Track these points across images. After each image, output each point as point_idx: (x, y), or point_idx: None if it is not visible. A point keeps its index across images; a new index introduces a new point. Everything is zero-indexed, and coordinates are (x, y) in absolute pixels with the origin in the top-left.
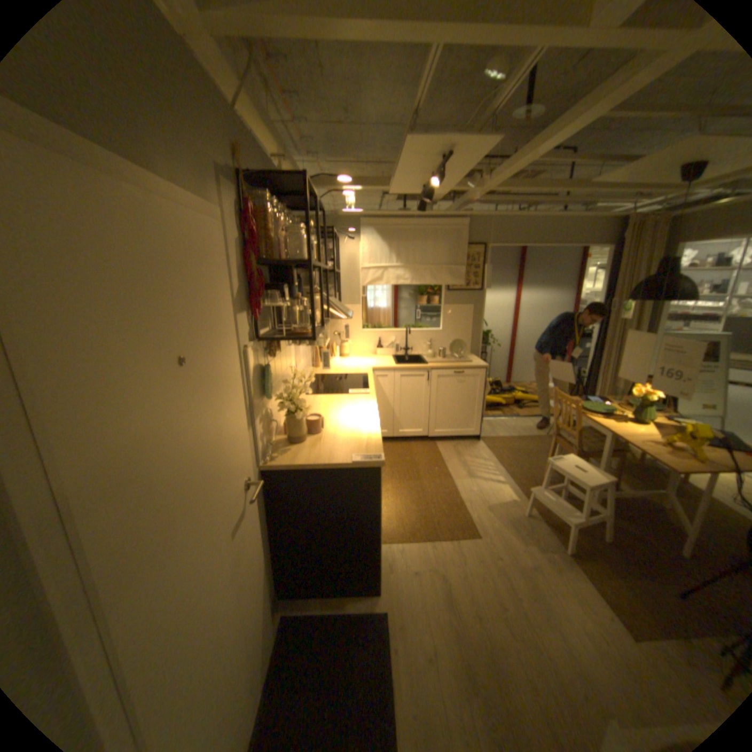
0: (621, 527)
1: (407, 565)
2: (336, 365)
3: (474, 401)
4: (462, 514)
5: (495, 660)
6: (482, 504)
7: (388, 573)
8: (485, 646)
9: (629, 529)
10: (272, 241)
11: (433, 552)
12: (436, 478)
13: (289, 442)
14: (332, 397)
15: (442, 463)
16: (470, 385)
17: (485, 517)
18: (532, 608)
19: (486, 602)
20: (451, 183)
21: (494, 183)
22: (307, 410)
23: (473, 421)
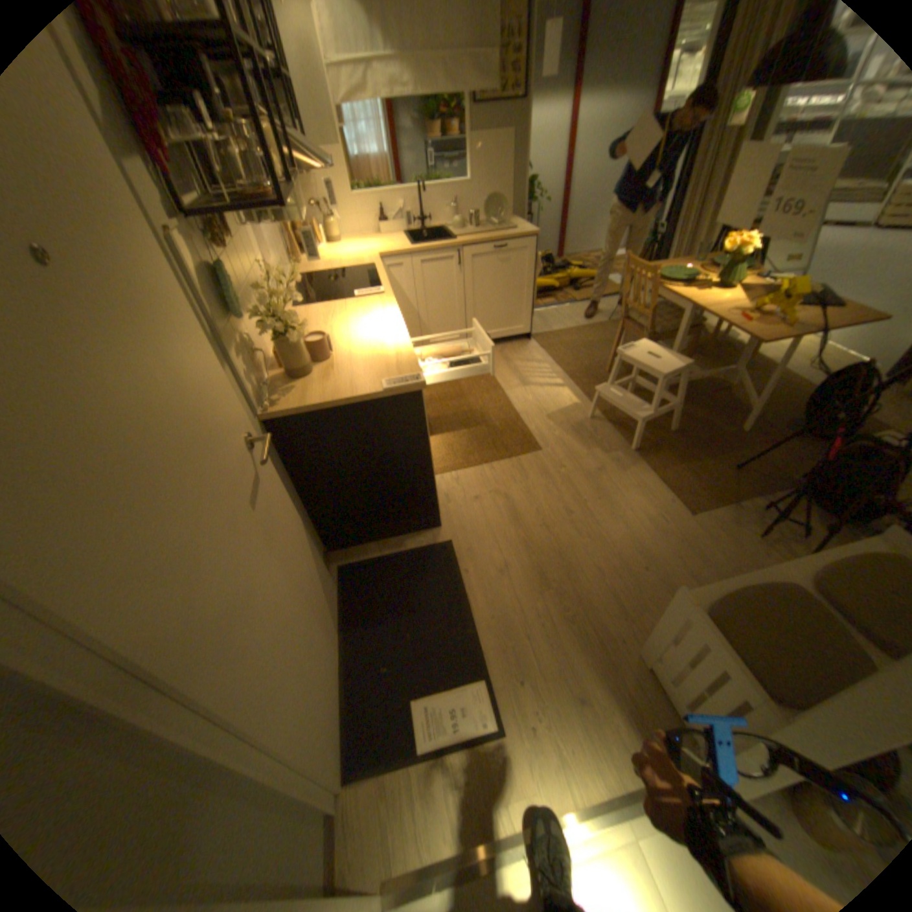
0: (686, 411)
1: (465, 491)
2: (326, 257)
3: (522, 288)
4: (518, 428)
5: (564, 557)
6: (539, 413)
7: (445, 503)
8: (554, 548)
9: (694, 413)
10: None
11: (492, 473)
12: (484, 393)
13: (291, 378)
14: (333, 306)
15: (489, 375)
16: (515, 266)
17: (544, 427)
18: (597, 506)
19: (552, 510)
20: None
21: None
22: (302, 330)
23: (521, 315)
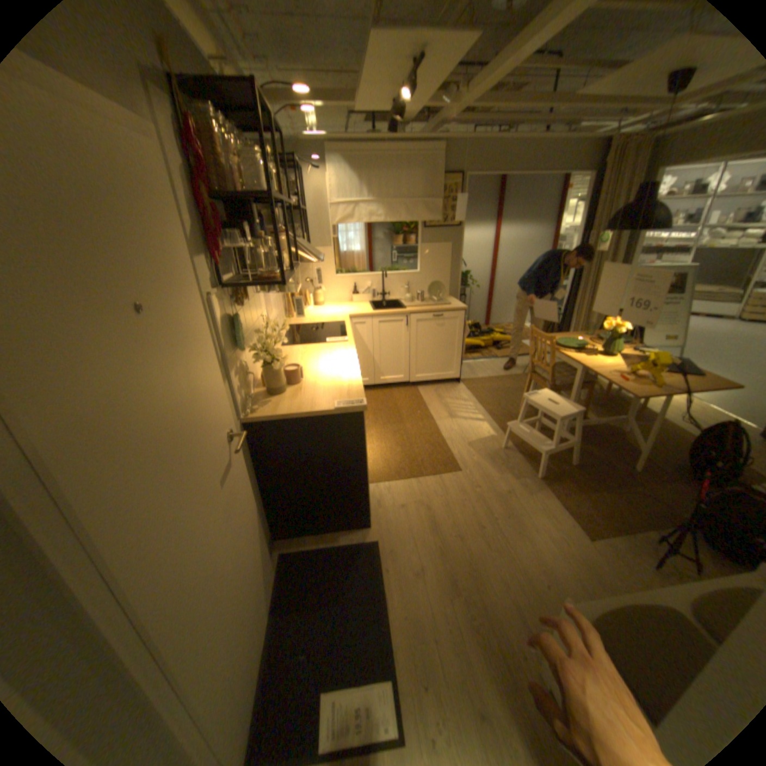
0: (586, 450)
1: (393, 499)
2: (311, 314)
3: (454, 345)
4: (443, 451)
5: (474, 568)
6: (462, 440)
7: (376, 508)
8: (465, 558)
9: (592, 452)
10: (223, 170)
11: (418, 486)
12: (418, 420)
13: (269, 394)
14: (310, 347)
15: (424, 407)
16: (450, 329)
17: (465, 452)
18: (506, 524)
19: (466, 523)
20: (424, 96)
21: (472, 97)
22: (284, 362)
23: (452, 364)
